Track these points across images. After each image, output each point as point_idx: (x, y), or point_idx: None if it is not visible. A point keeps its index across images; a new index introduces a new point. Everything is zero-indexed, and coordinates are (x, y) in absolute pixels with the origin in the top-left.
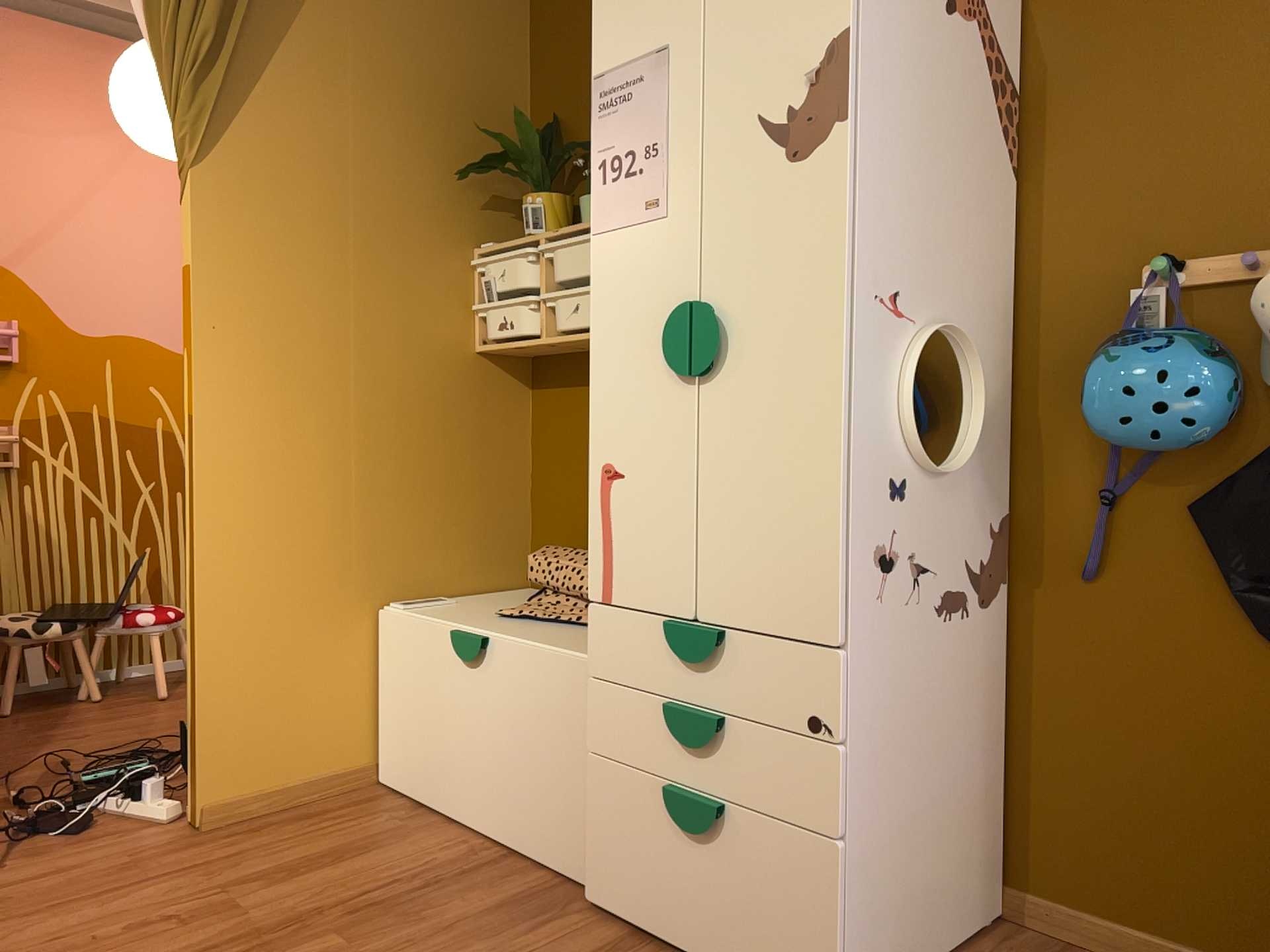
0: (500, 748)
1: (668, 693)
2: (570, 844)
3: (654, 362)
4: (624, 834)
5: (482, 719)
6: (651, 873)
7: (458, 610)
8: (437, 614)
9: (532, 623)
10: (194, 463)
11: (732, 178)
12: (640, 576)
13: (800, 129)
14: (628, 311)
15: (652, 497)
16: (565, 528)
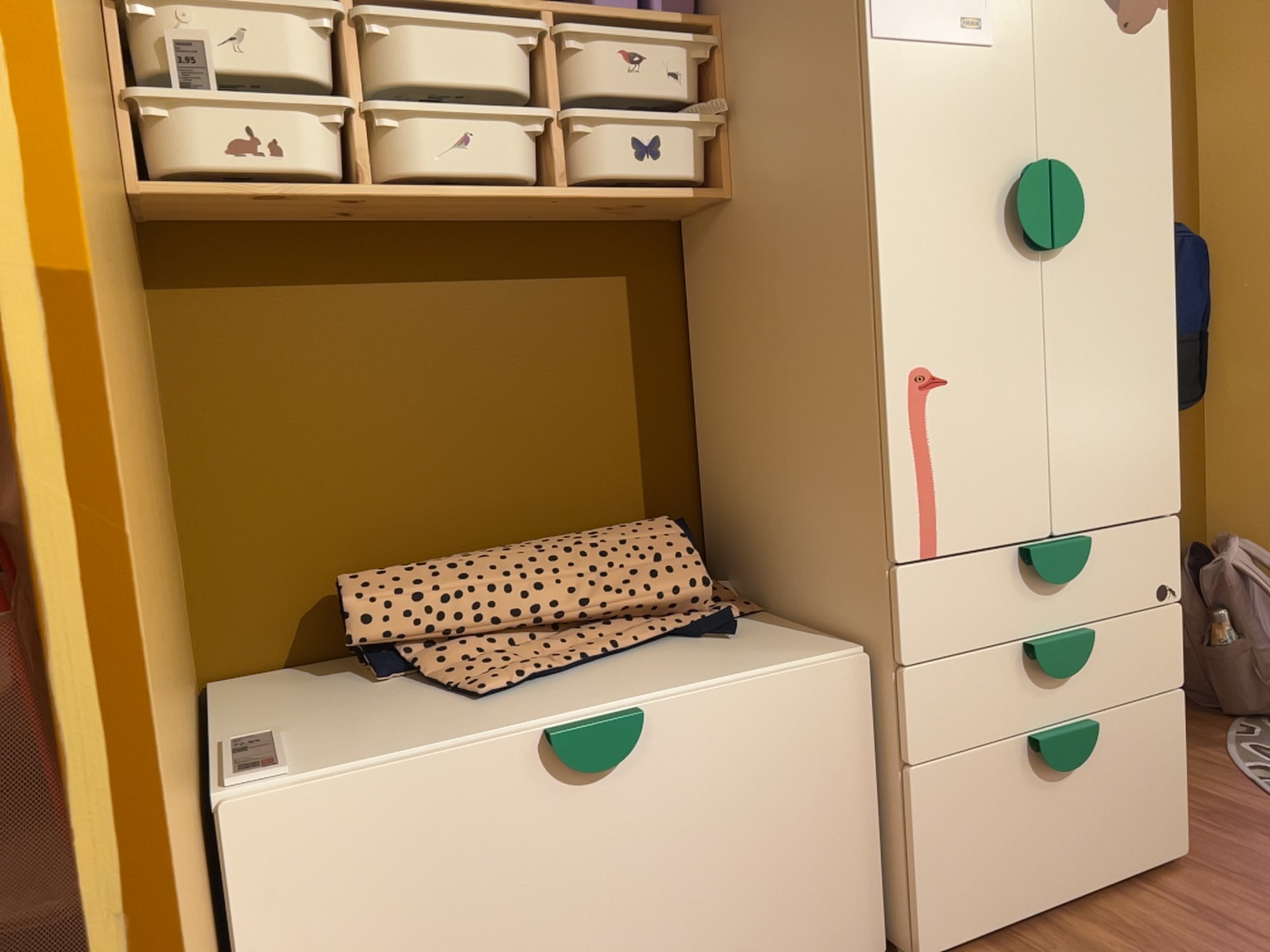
0: (687, 876)
1: (1024, 631)
2: (842, 924)
3: (984, 232)
4: (975, 834)
5: (637, 856)
6: (1011, 852)
7: (379, 727)
8: (394, 743)
9: (573, 678)
10: (92, 485)
11: (1067, 27)
12: (981, 506)
13: (1129, 0)
14: (942, 161)
15: (993, 403)
16: (303, 545)
